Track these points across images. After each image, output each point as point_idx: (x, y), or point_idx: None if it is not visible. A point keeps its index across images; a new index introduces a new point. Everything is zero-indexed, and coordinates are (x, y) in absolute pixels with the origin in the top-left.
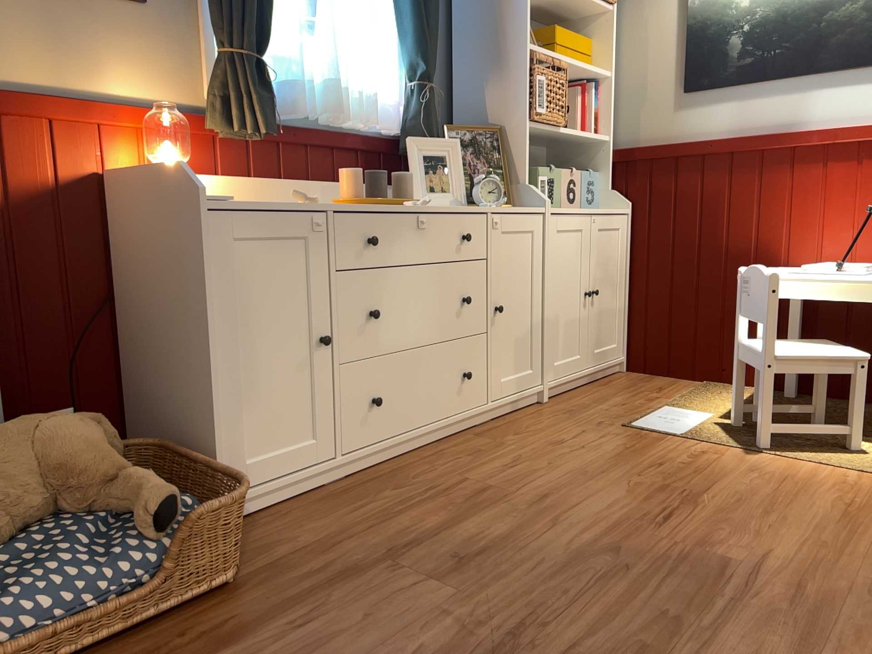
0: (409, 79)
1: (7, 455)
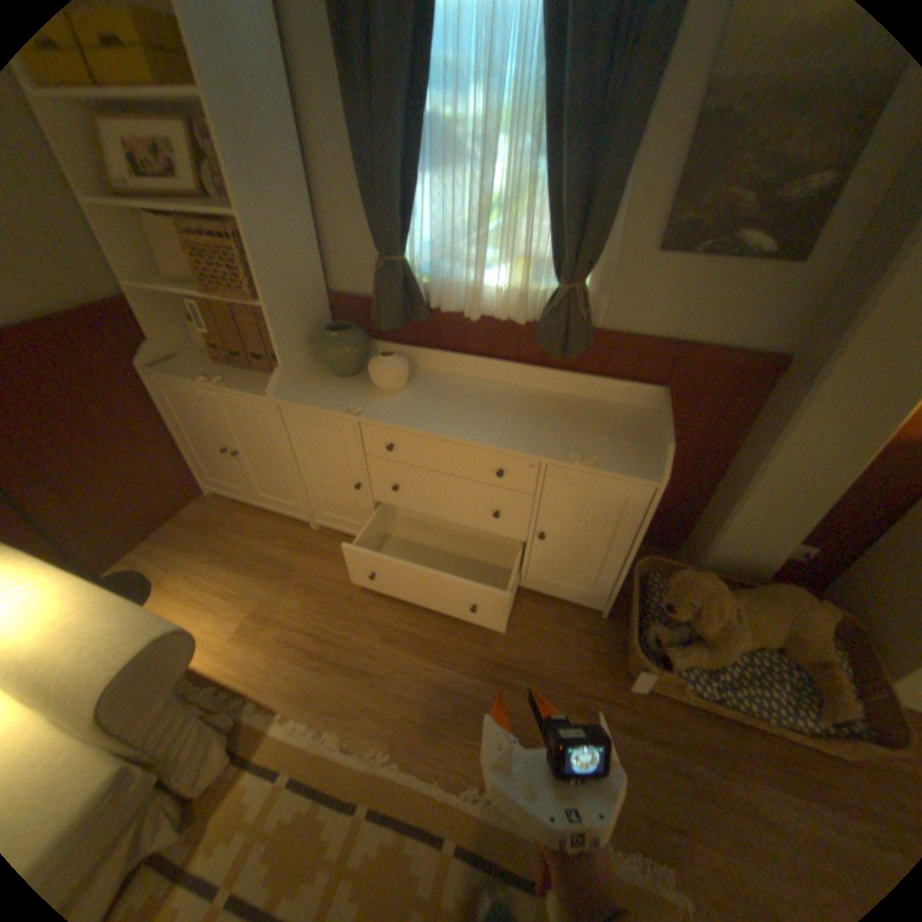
0: None
1: (779, 618)
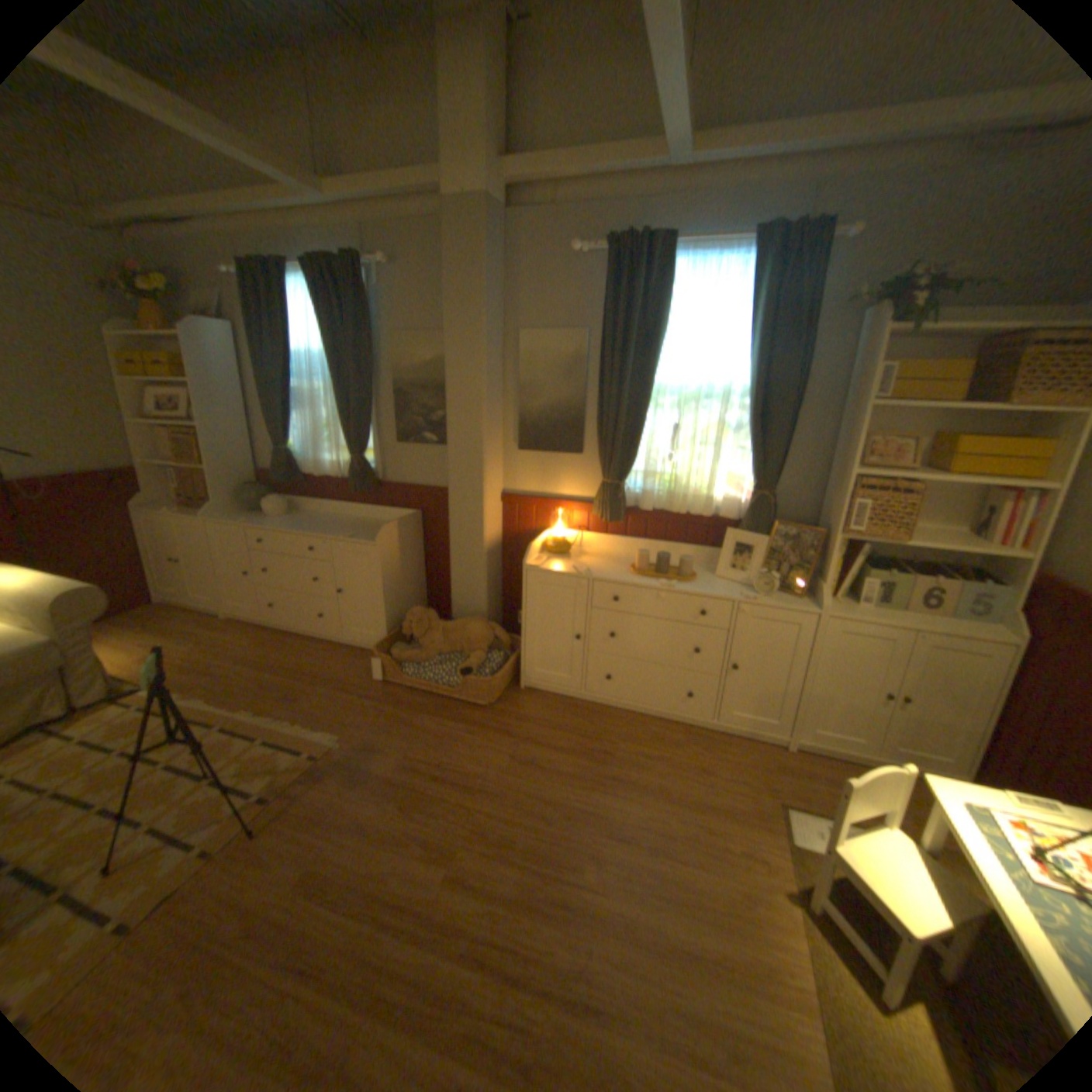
0: (753, 485)
1: (458, 630)
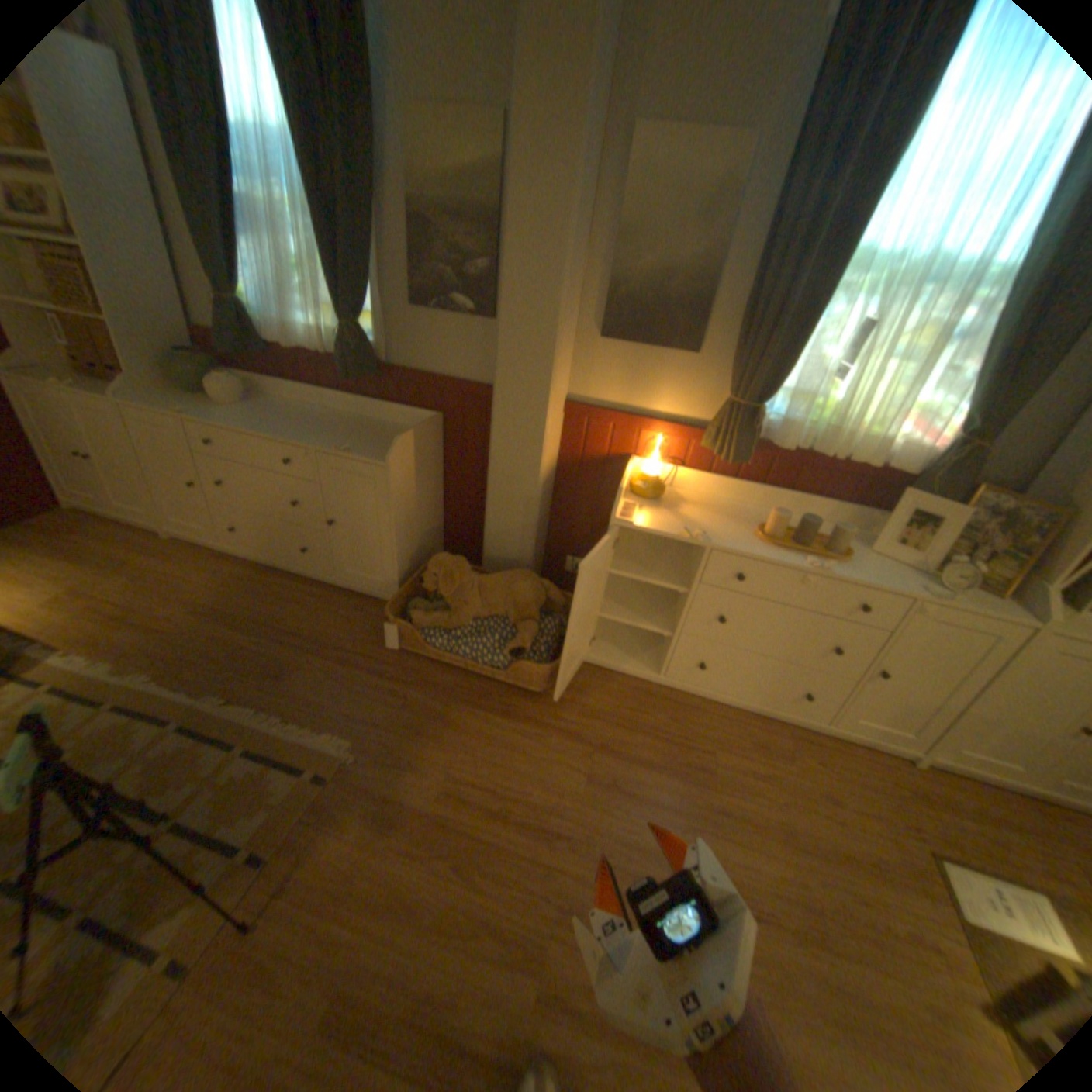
0: (963, 427)
1: (501, 588)
